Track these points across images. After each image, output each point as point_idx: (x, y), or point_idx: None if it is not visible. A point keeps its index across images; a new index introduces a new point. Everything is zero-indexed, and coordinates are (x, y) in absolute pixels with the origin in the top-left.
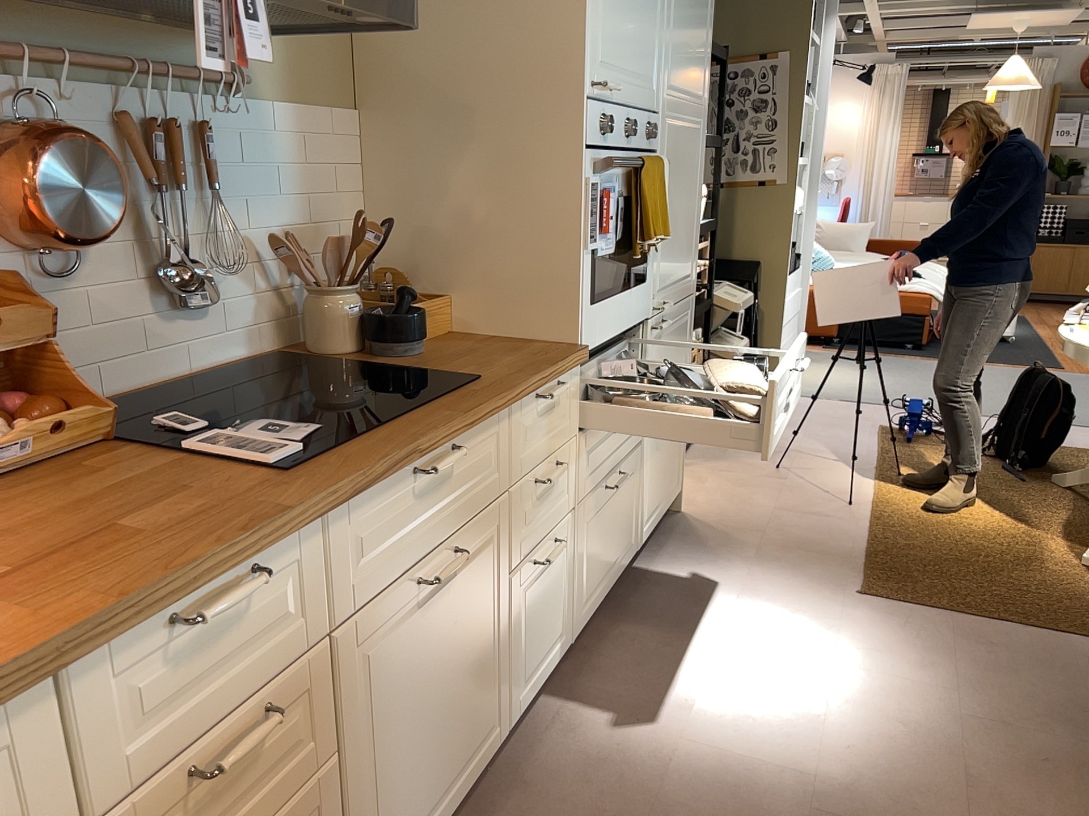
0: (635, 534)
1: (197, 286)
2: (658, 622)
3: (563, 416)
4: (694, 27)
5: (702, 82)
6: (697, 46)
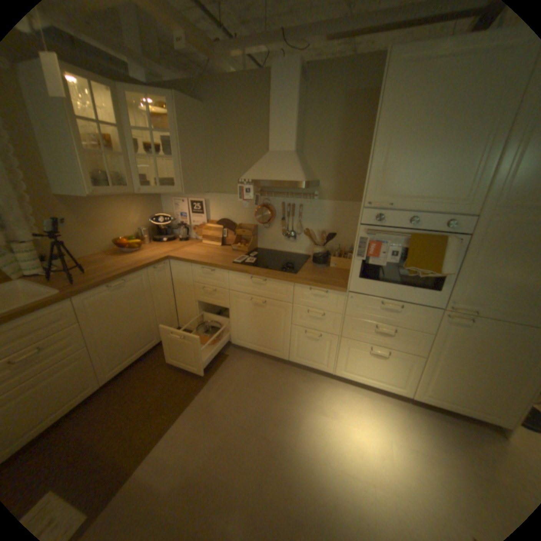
0: (411, 390)
1: (287, 236)
2: (376, 412)
3: (332, 303)
4: None
5: None
6: None
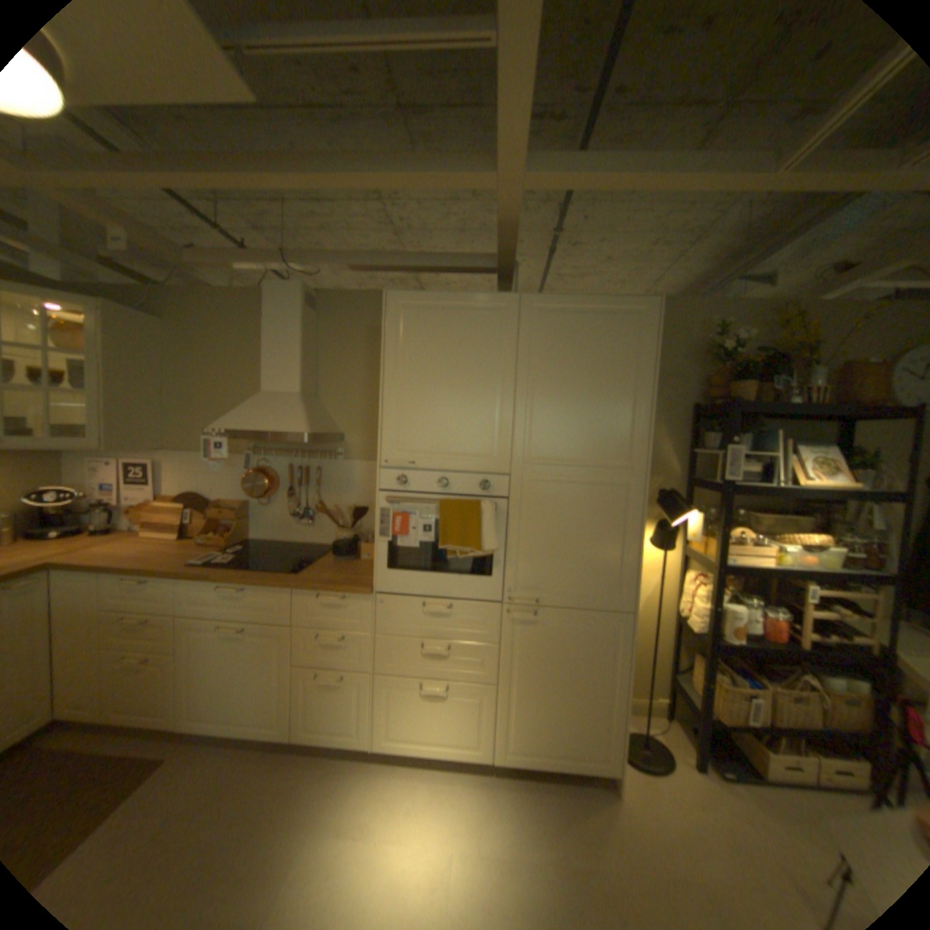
0: (486, 749)
1: (298, 516)
2: (436, 806)
3: (353, 617)
4: (586, 415)
5: (620, 451)
6: (597, 427)
